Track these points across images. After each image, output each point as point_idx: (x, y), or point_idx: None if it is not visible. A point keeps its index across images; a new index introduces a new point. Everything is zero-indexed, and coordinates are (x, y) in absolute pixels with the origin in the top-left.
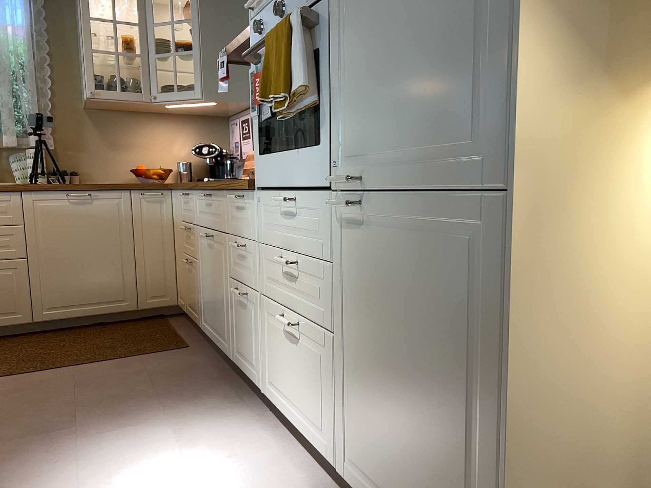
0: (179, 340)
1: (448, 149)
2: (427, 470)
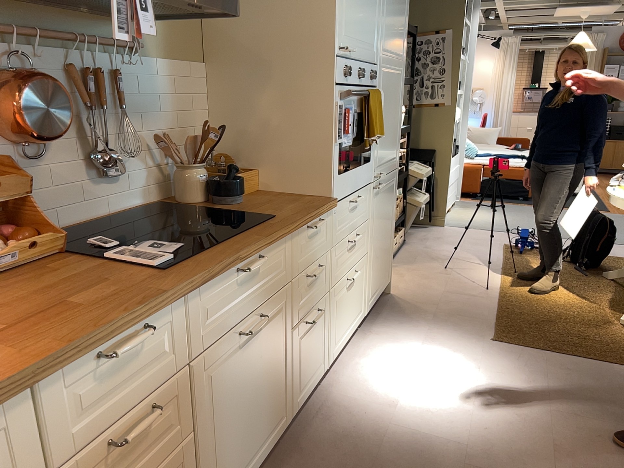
0: None
1: (392, 158)
2: (384, 260)
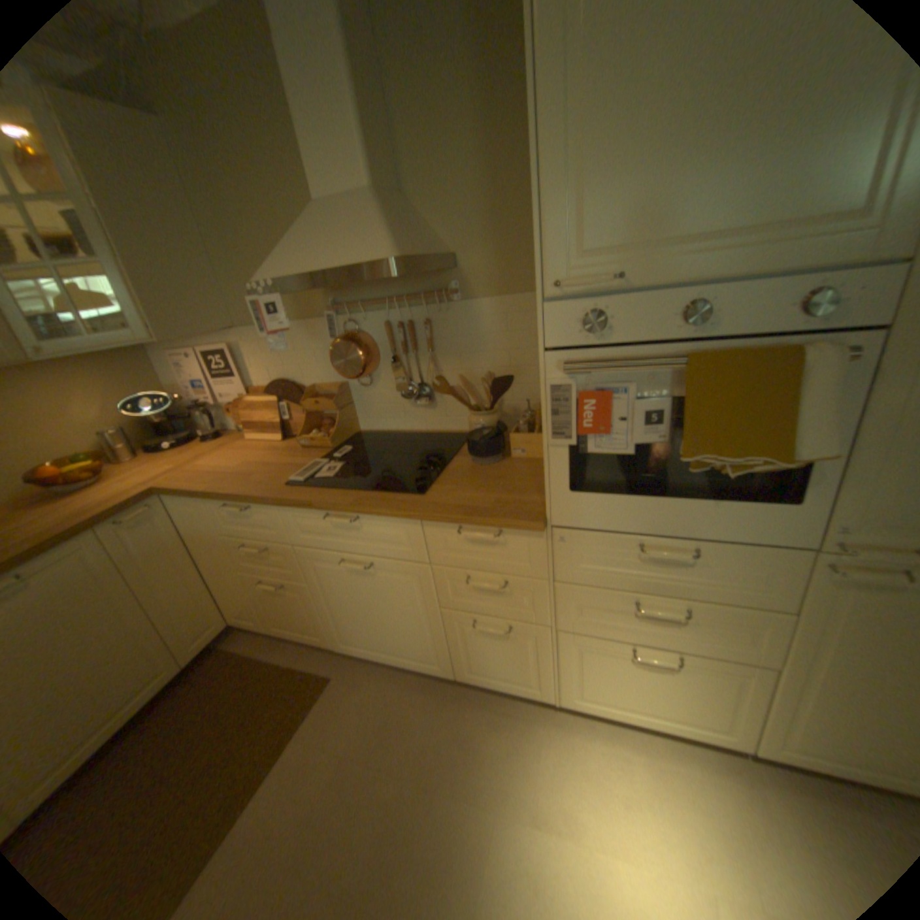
0: (299, 676)
1: None
2: None
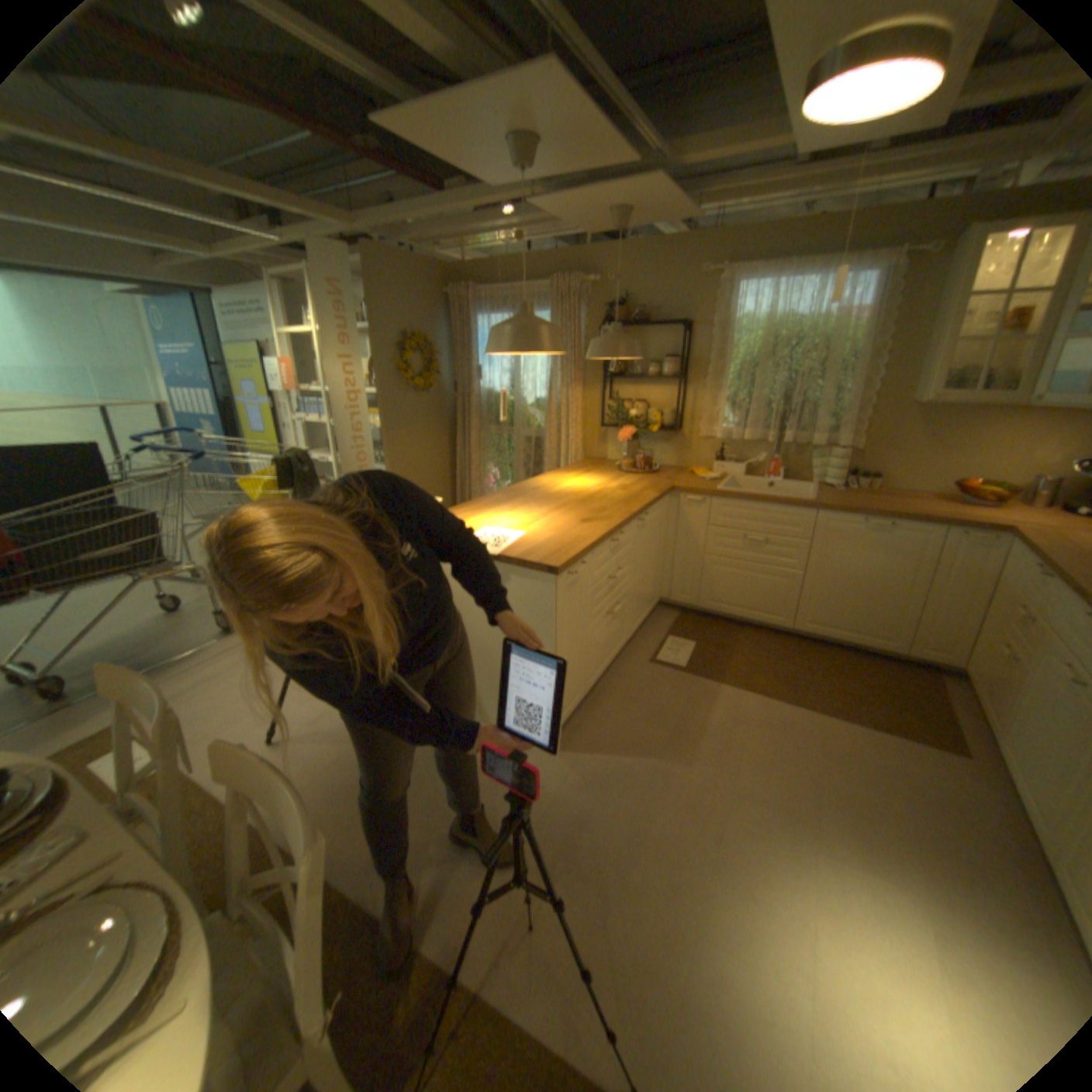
0: (957, 735)
1: None
2: None
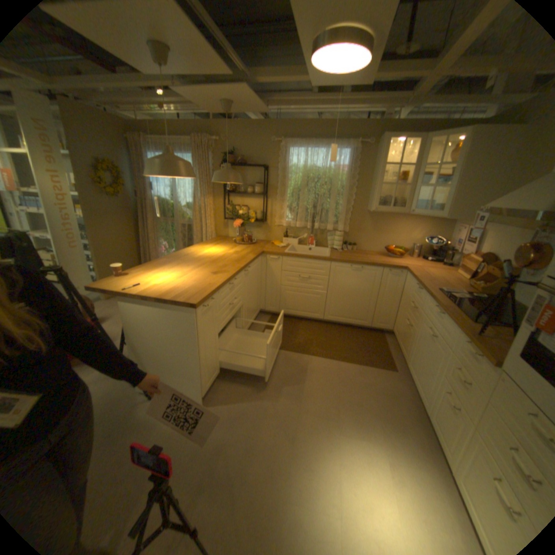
0: (392, 361)
1: None
2: None
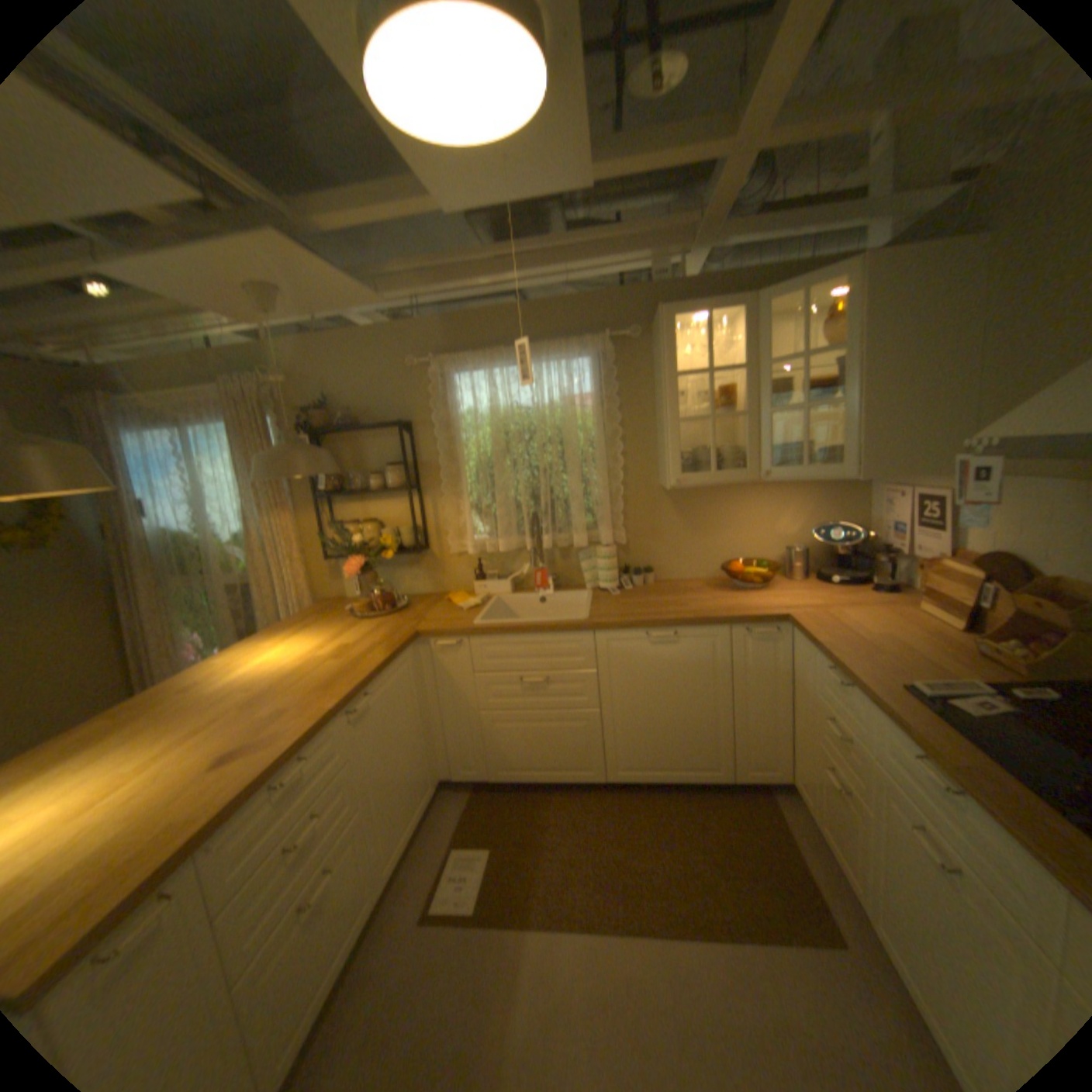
0: (819, 904)
1: None
2: None
